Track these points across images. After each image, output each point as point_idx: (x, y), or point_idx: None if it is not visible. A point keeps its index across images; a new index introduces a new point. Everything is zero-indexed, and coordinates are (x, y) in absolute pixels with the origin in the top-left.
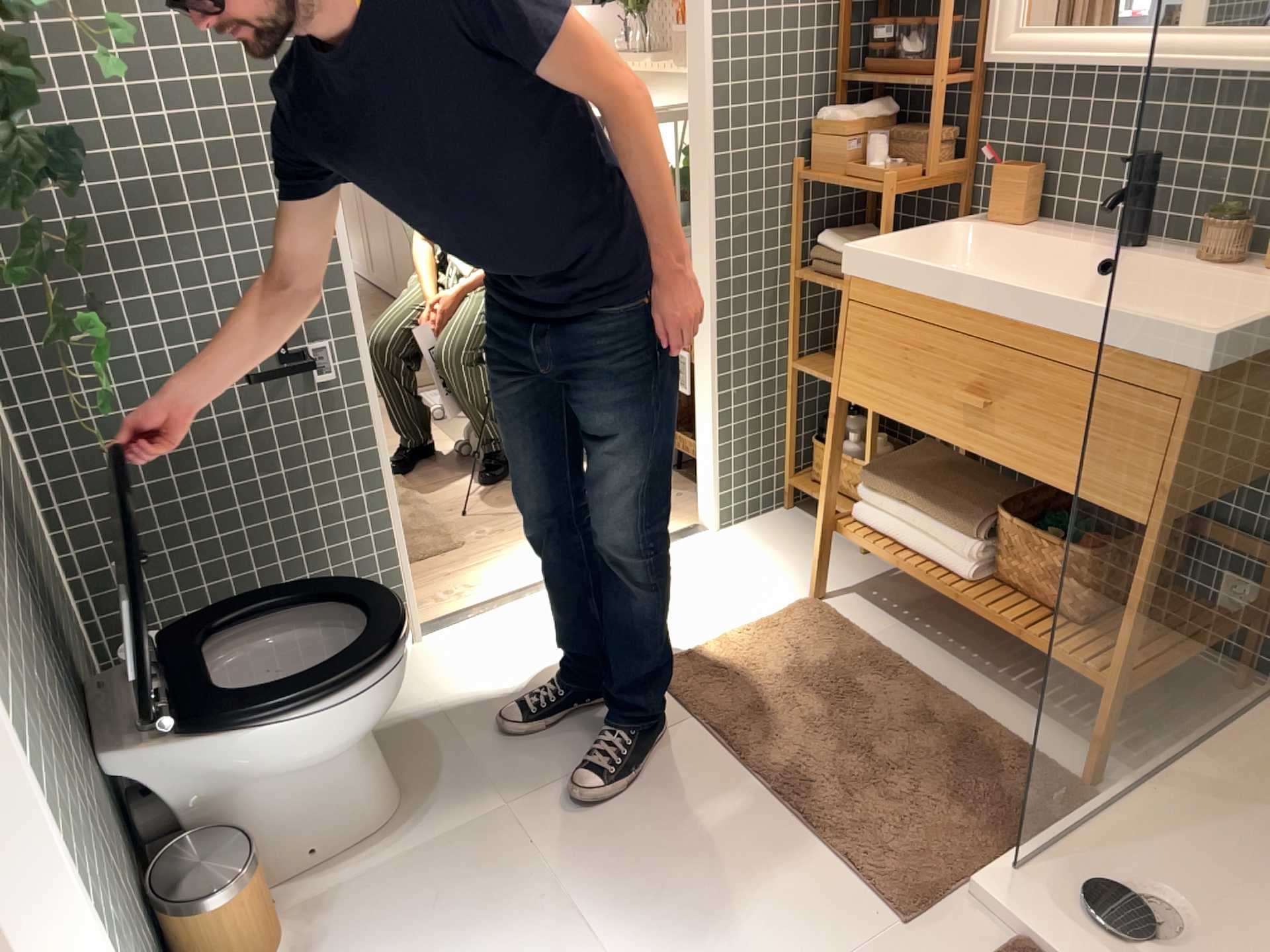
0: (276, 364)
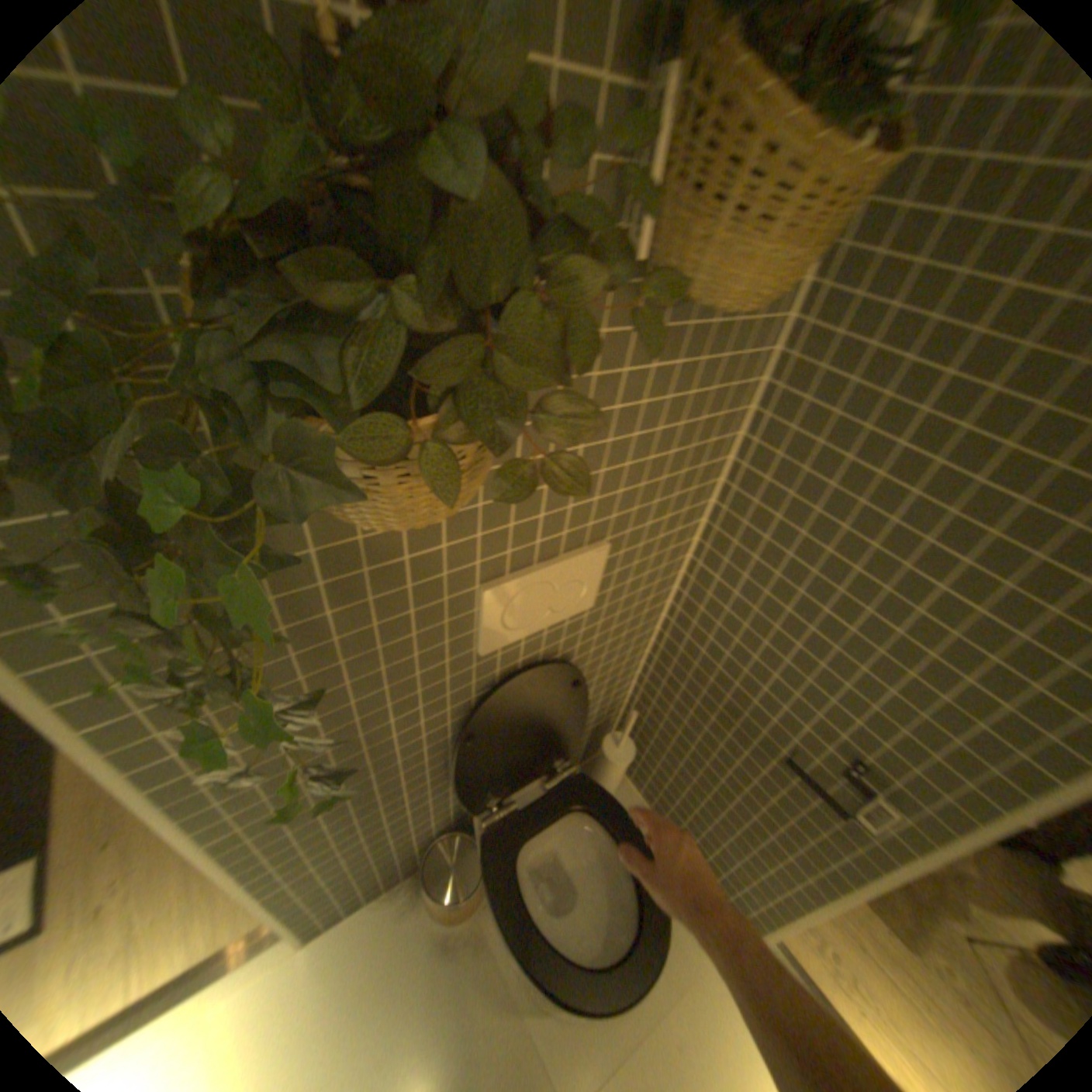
0: (843, 771)
